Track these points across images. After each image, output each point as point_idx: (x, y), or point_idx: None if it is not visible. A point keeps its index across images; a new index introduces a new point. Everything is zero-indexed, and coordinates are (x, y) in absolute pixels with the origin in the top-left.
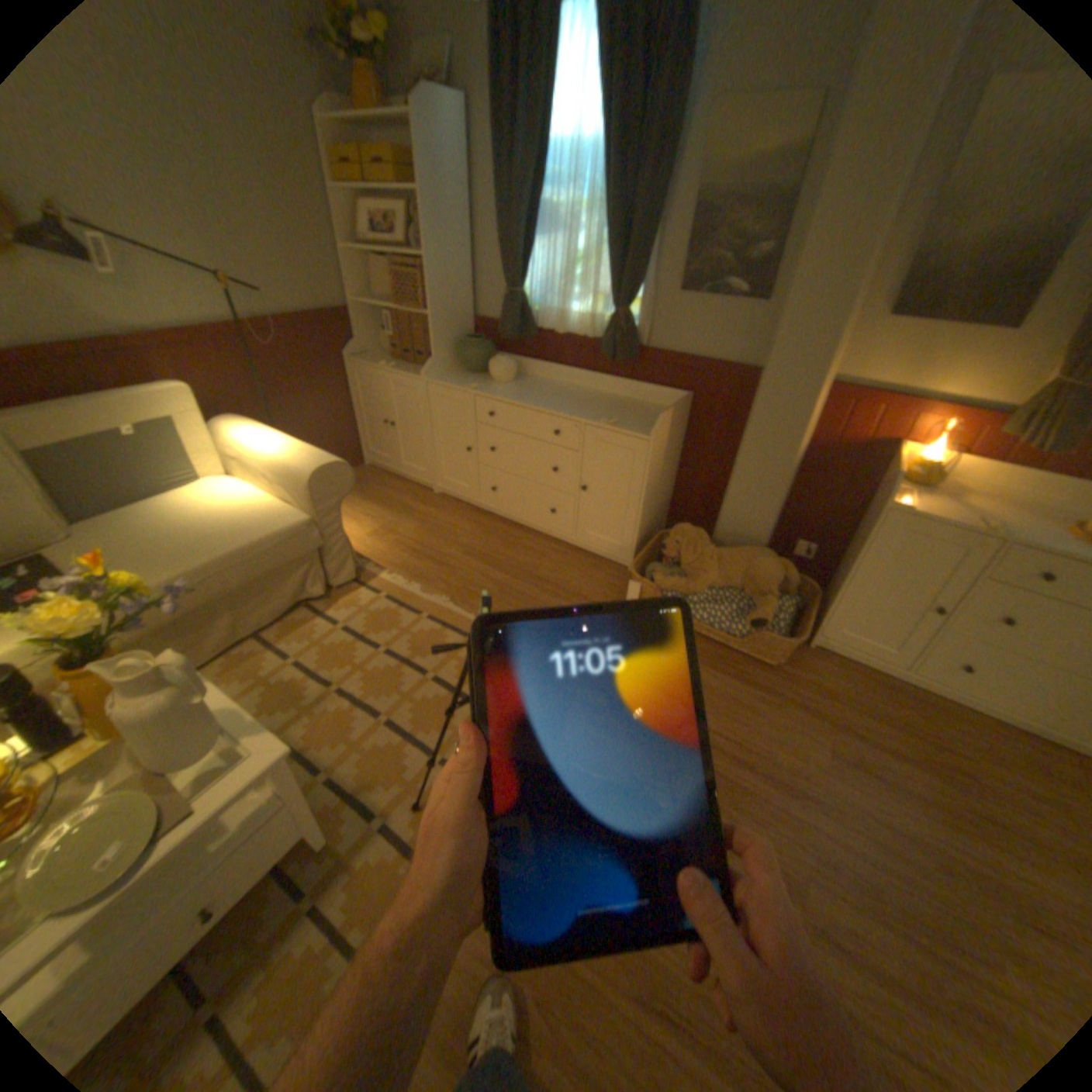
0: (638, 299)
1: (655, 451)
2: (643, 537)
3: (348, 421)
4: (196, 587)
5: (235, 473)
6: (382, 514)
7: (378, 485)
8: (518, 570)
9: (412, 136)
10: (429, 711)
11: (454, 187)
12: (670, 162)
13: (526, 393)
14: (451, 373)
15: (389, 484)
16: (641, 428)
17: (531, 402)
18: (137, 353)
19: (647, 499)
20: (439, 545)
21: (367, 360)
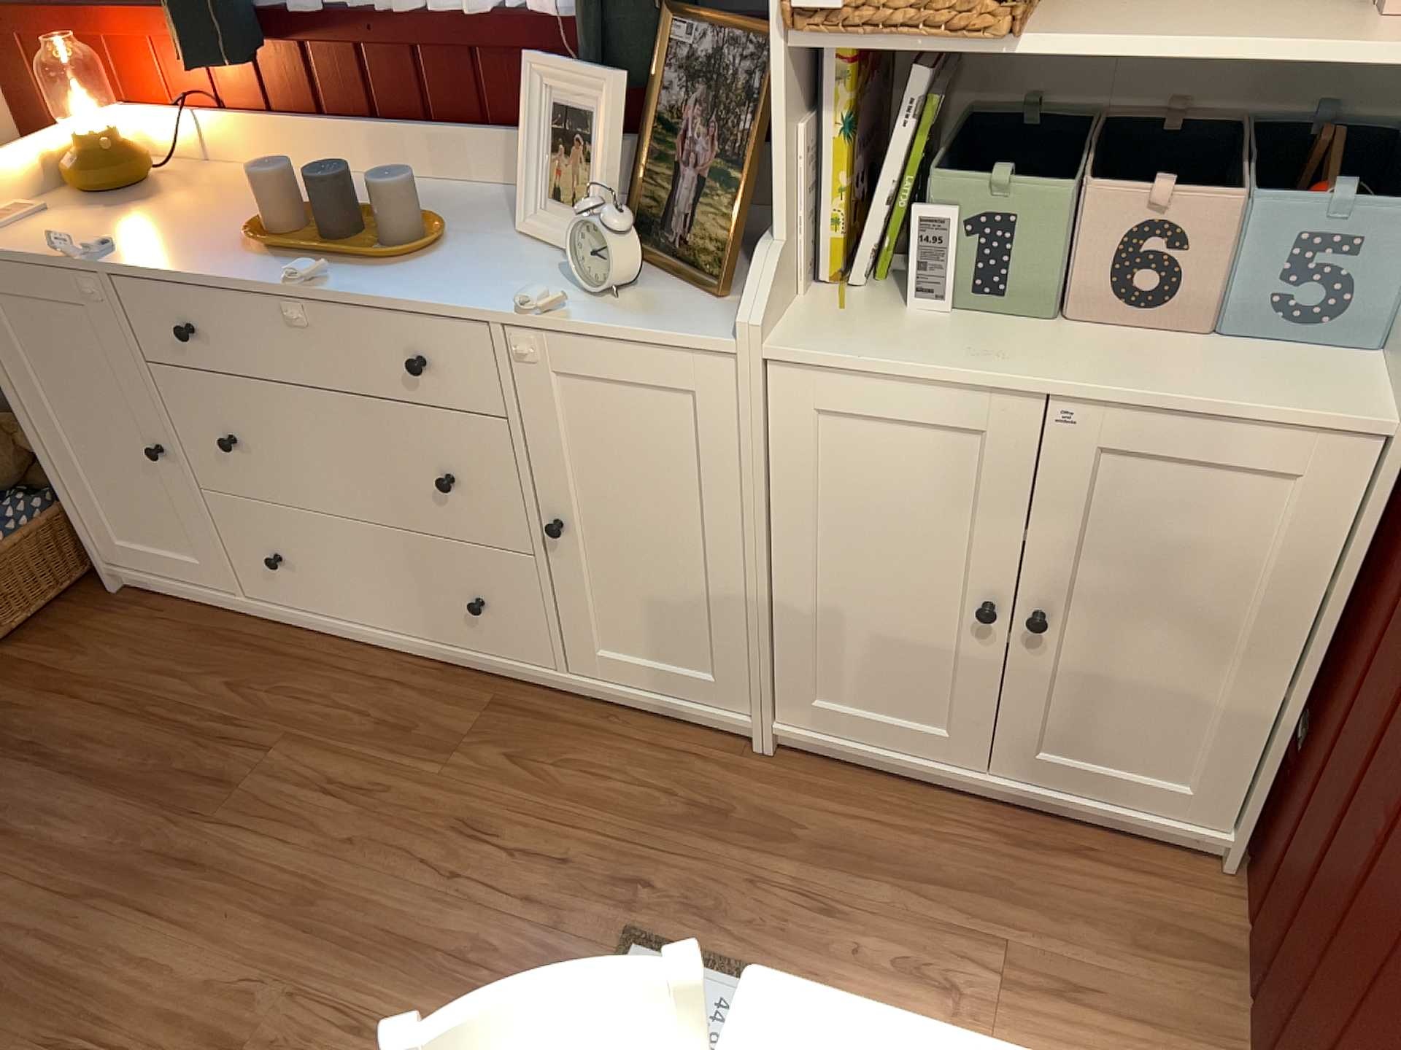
0: None
1: None
2: None
3: None
4: None
5: None
6: None
7: None
8: None
9: None
10: None
11: None
12: None
13: None
14: None
15: None
16: None
17: None
18: None
19: None
20: None
21: None
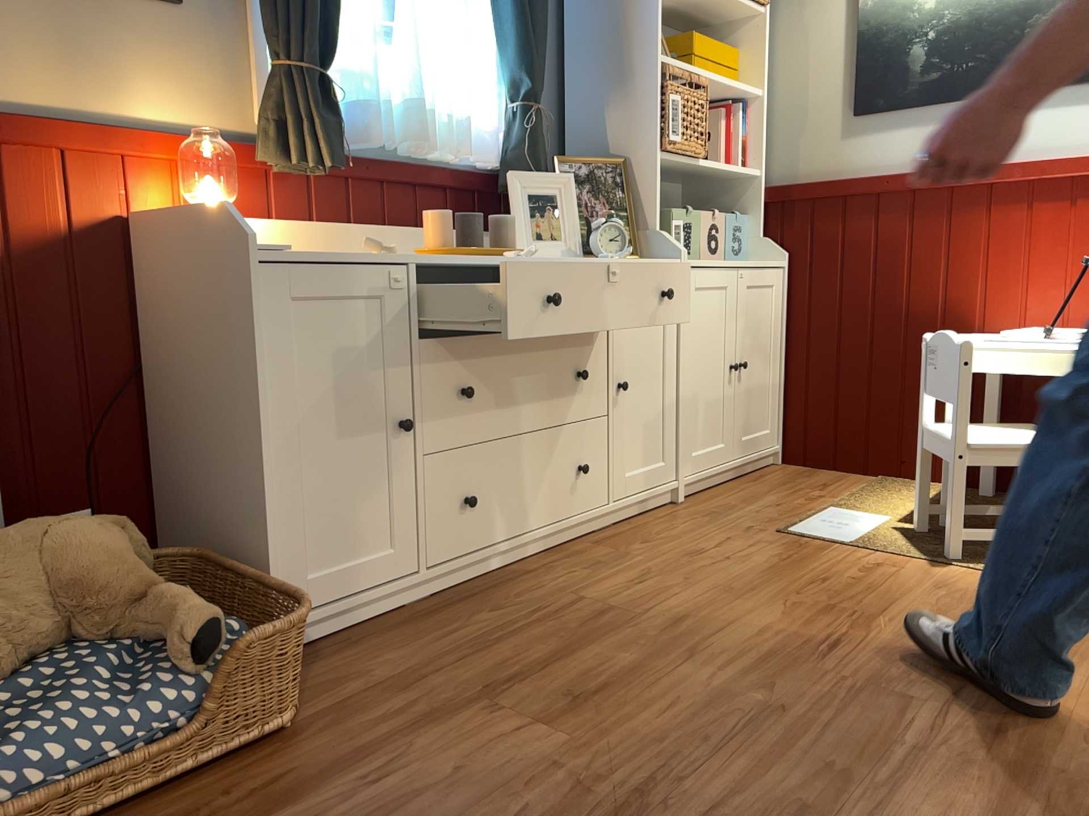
0: None
1: None
2: None
3: None
4: None
5: None
6: None
7: None
8: None
9: None
10: None
11: None
12: None
13: None
14: None
15: None
16: None
17: None
18: None
19: None
20: None
21: None
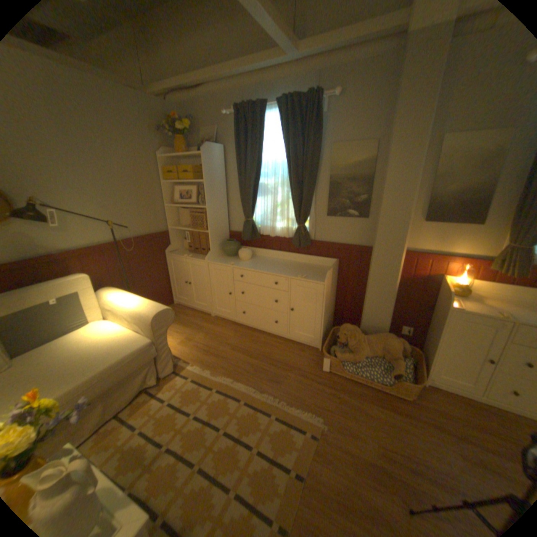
0: (307, 220)
1: (327, 288)
2: (324, 332)
3: (166, 282)
4: (83, 392)
5: (108, 318)
6: (185, 330)
7: (181, 314)
8: (261, 356)
9: (201, 161)
10: (223, 458)
11: (219, 179)
12: (316, 166)
13: (257, 264)
14: (219, 256)
15: (187, 313)
16: (318, 277)
17: (261, 268)
18: (62, 261)
19: (325, 312)
20: (217, 345)
21: (177, 253)
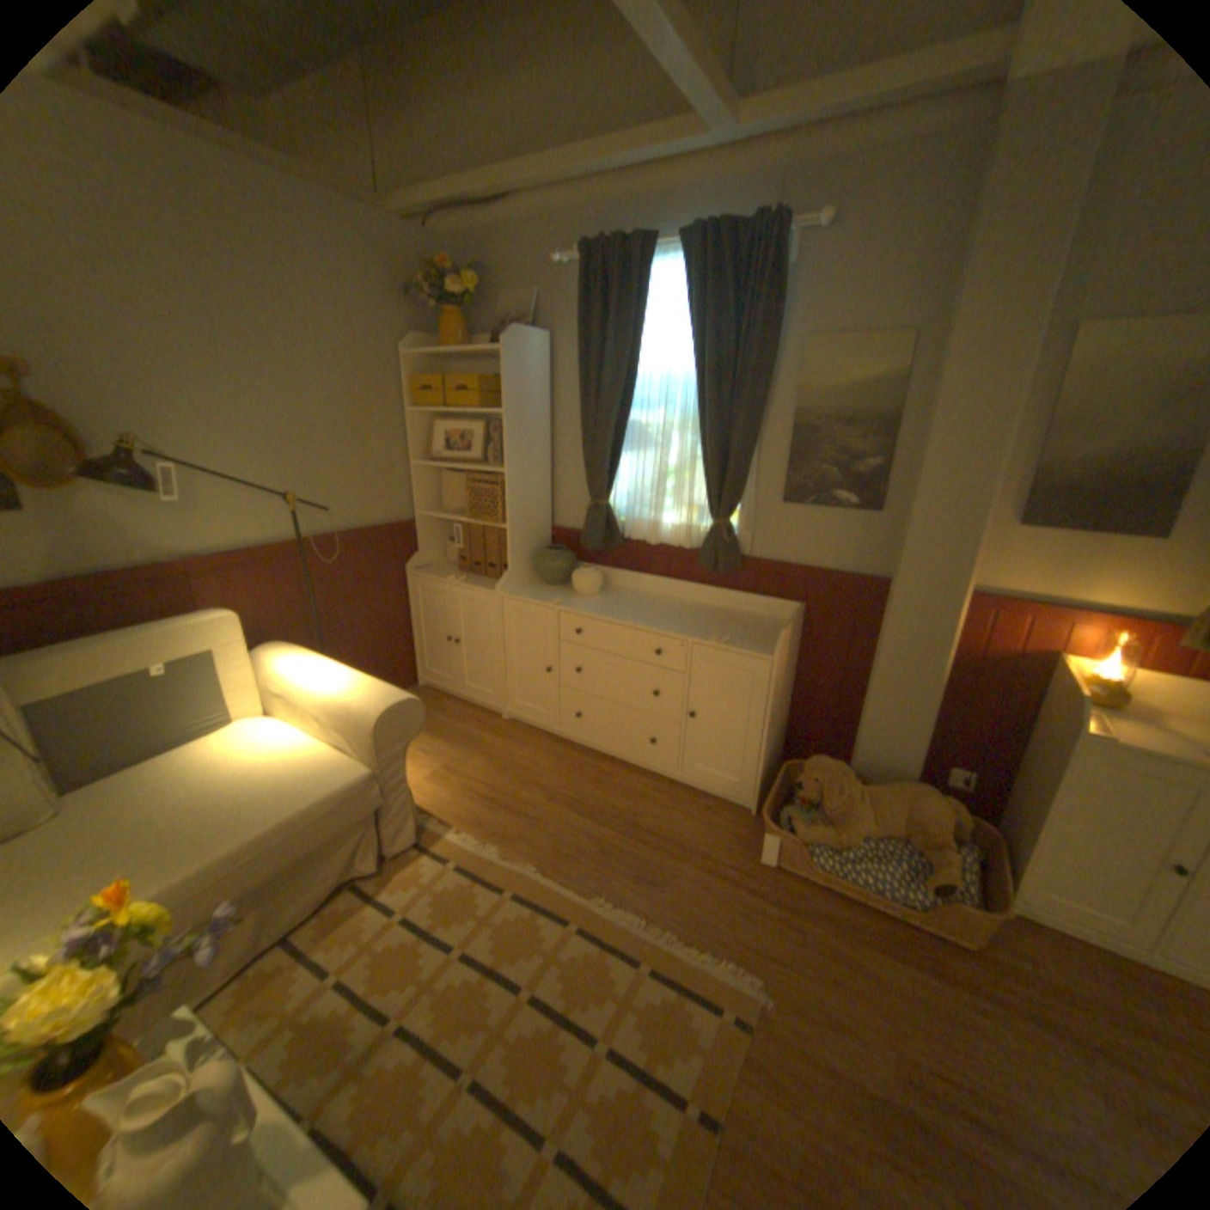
0: (736, 510)
1: (778, 671)
2: (766, 771)
3: (403, 637)
4: (218, 884)
5: (278, 714)
6: (442, 749)
7: (435, 710)
8: (617, 820)
9: (501, 367)
10: (528, 1059)
11: (537, 408)
12: (766, 388)
13: (615, 606)
14: (527, 584)
15: (448, 709)
16: (757, 645)
17: (625, 617)
18: (182, 579)
19: (770, 726)
20: (515, 787)
21: (432, 573)
